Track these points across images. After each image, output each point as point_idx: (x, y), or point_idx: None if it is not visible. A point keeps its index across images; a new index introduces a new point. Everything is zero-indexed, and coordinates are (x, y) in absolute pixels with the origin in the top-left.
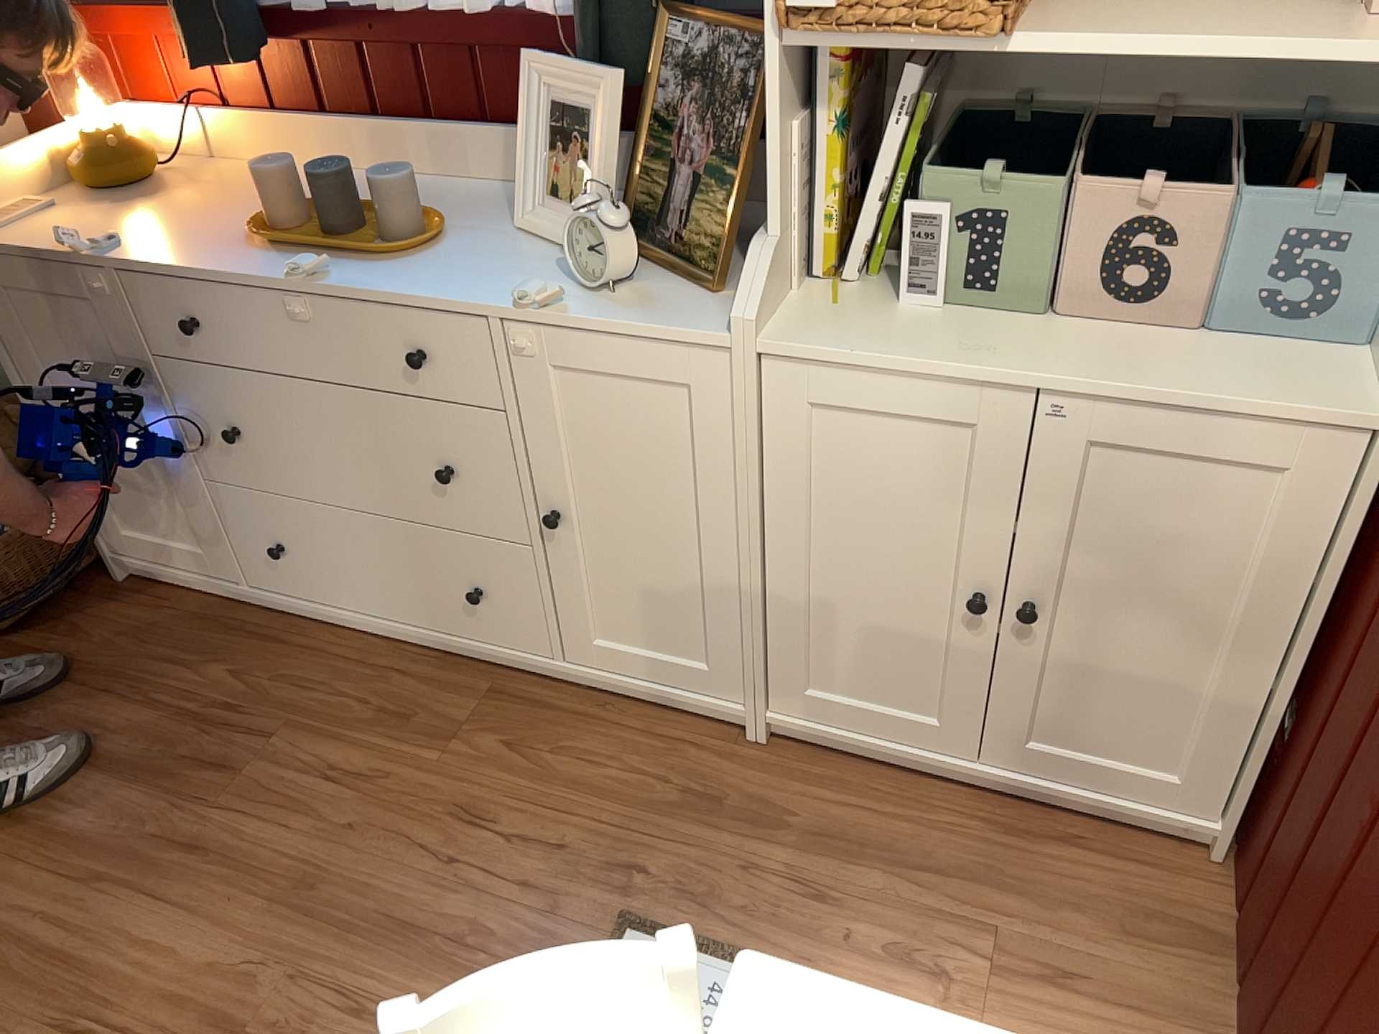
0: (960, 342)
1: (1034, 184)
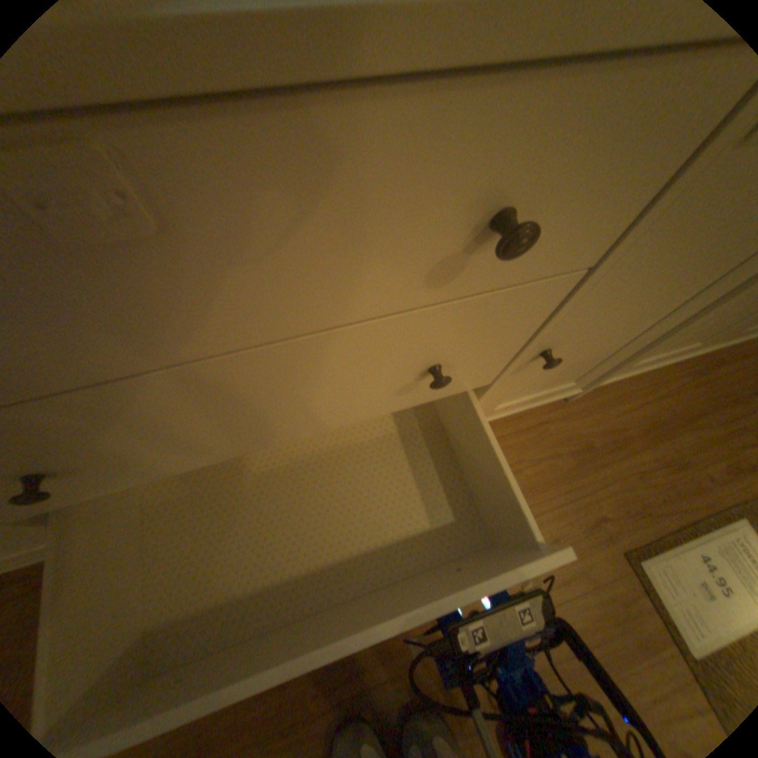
0: None
1: None
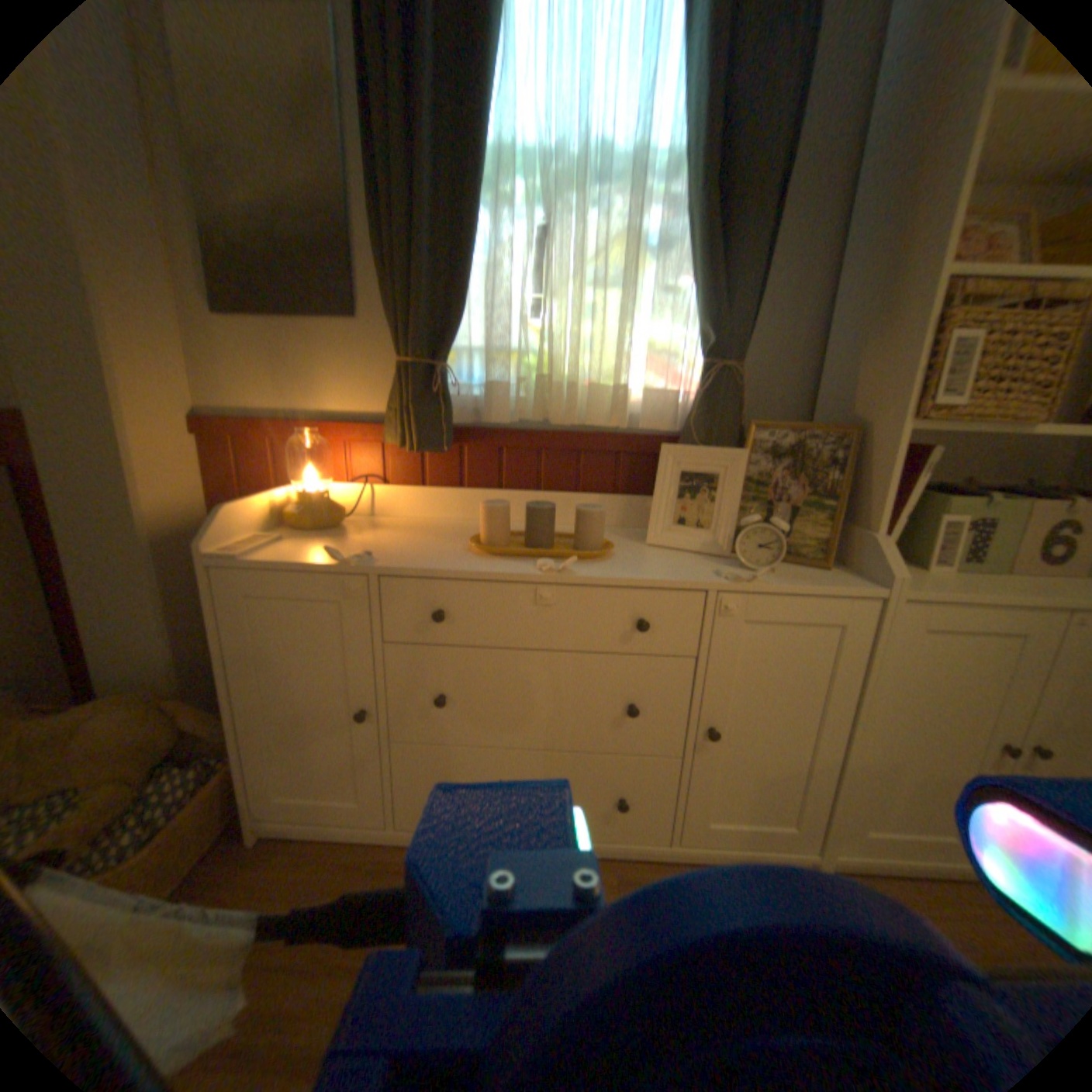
0: (998, 586)
1: (1010, 500)
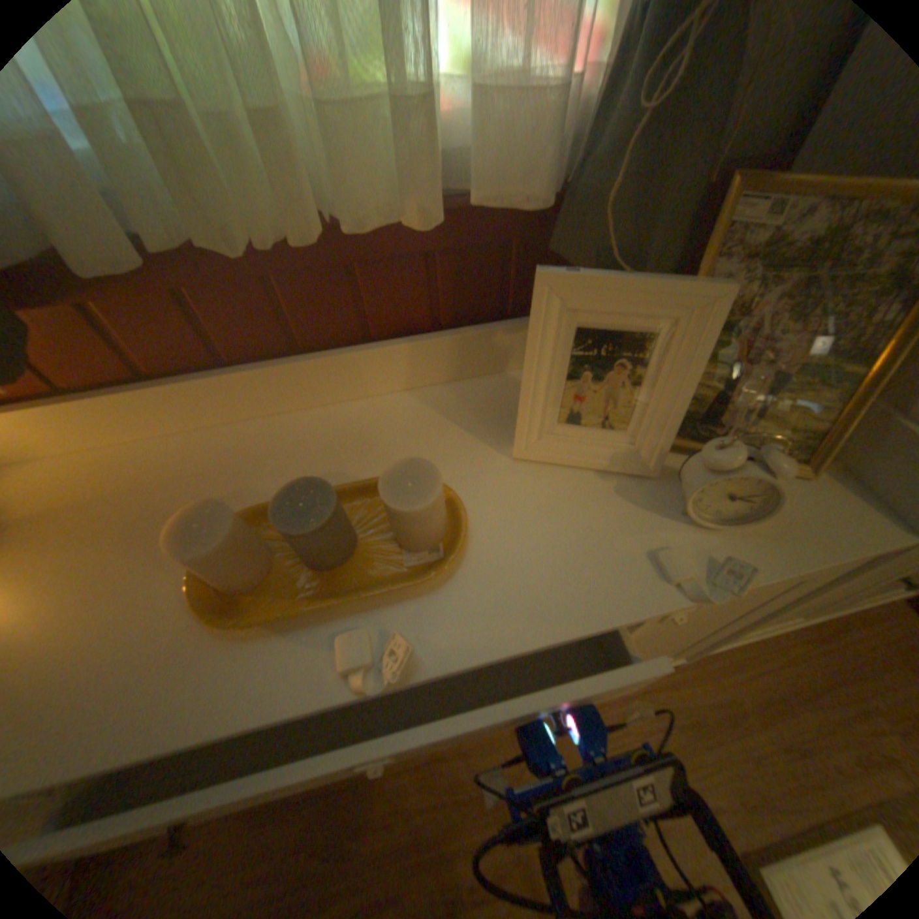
0: None
1: None
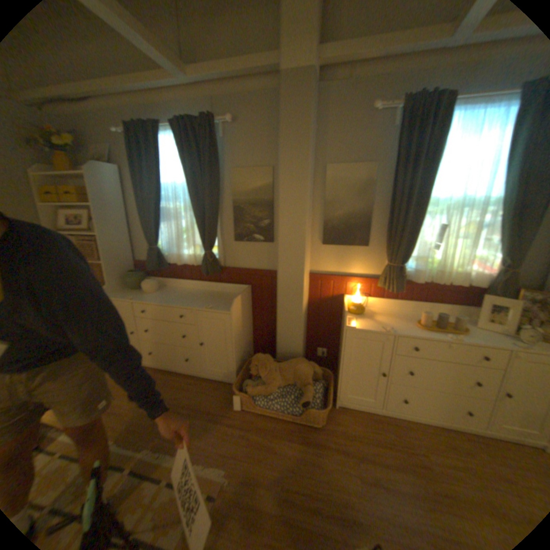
0: None
1: None
